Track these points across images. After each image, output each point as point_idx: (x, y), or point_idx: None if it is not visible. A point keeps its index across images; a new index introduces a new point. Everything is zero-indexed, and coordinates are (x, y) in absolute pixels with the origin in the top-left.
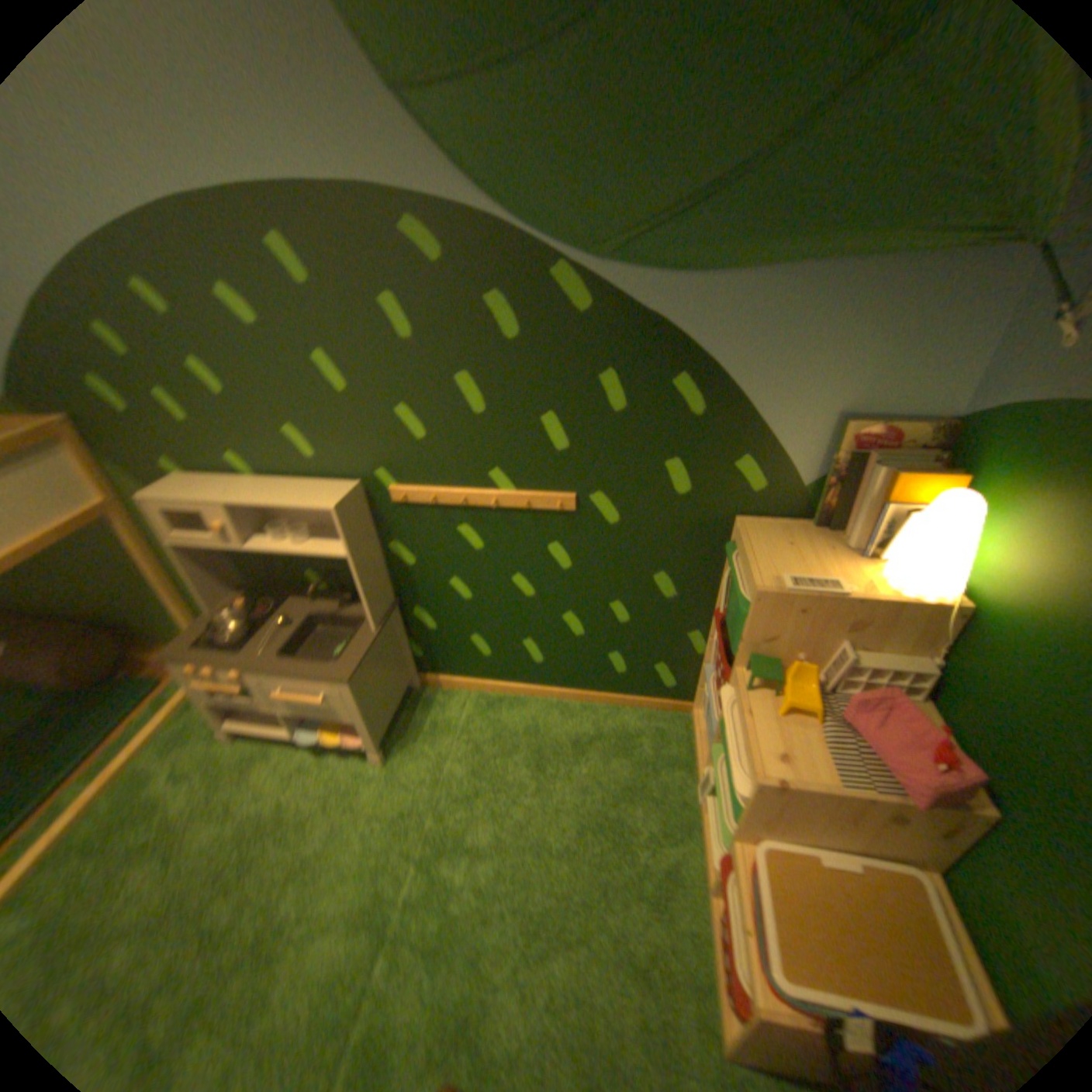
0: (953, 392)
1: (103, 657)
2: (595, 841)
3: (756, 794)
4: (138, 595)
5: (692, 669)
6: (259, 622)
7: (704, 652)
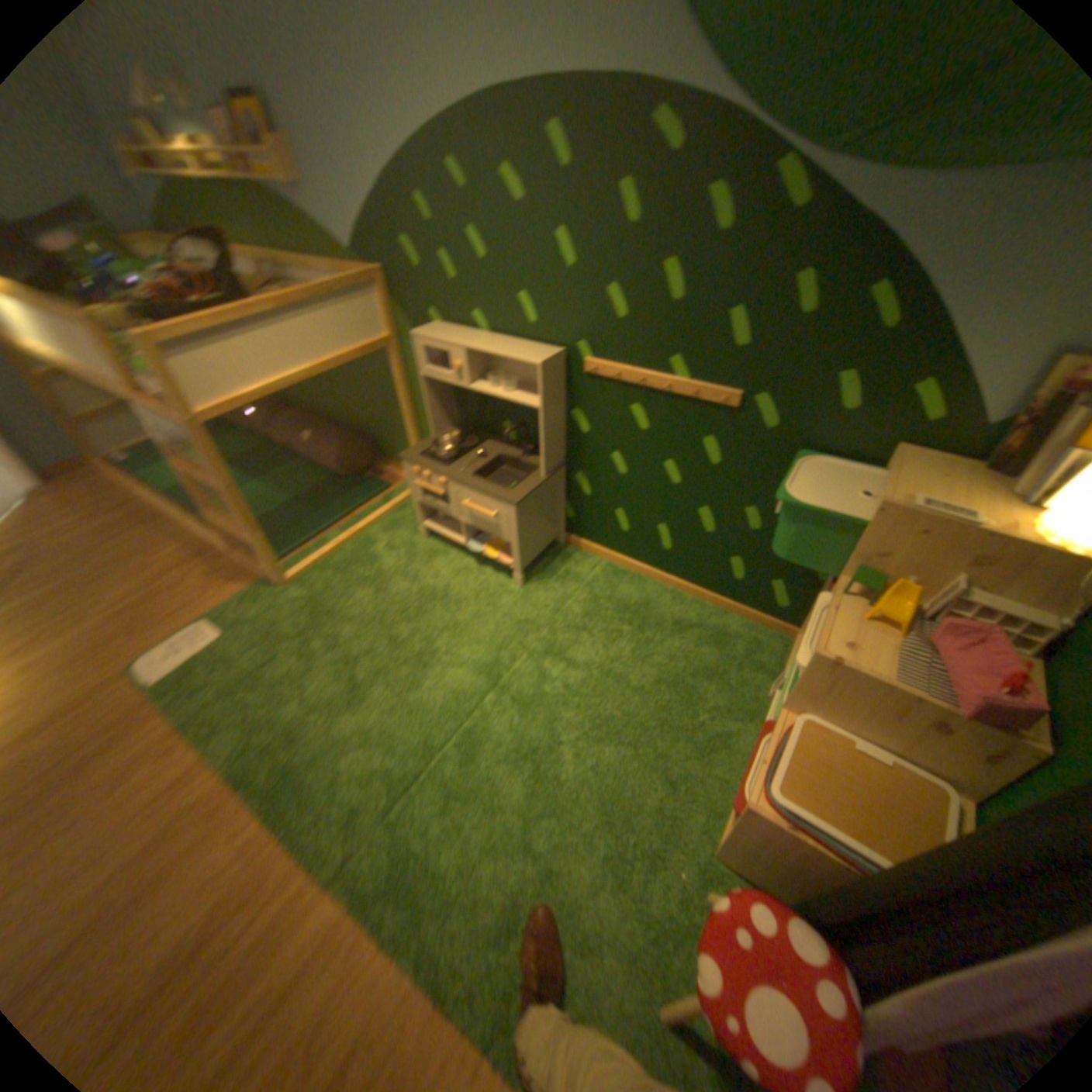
0: None
1: (362, 458)
2: (667, 693)
3: (812, 663)
4: (391, 419)
5: (808, 594)
6: (466, 451)
7: (826, 580)
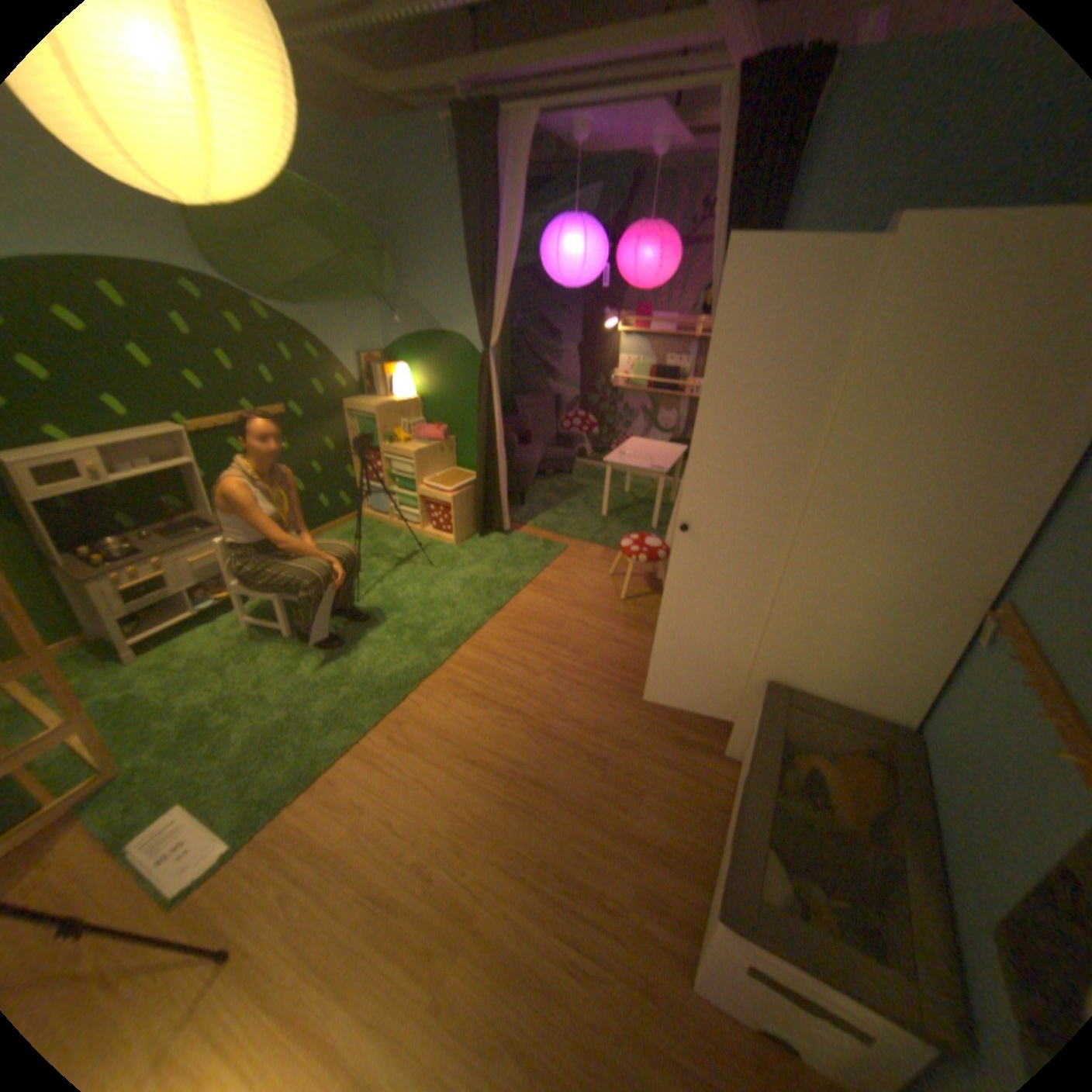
0: (378, 345)
1: None
2: (376, 552)
3: (414, 459)
4: None
5: (353, 490)
6: (125, 547)
7: (354, 477)
